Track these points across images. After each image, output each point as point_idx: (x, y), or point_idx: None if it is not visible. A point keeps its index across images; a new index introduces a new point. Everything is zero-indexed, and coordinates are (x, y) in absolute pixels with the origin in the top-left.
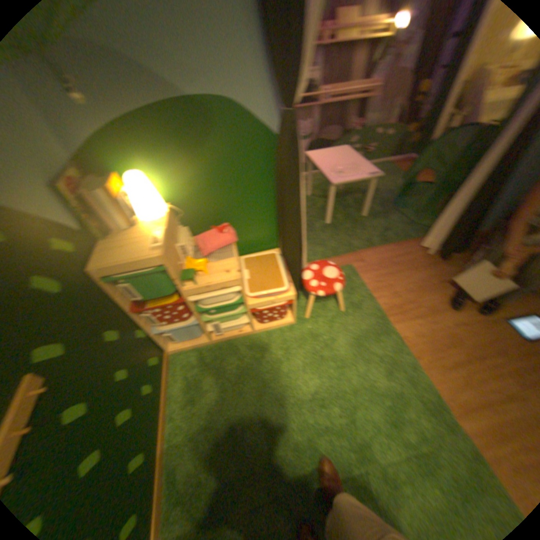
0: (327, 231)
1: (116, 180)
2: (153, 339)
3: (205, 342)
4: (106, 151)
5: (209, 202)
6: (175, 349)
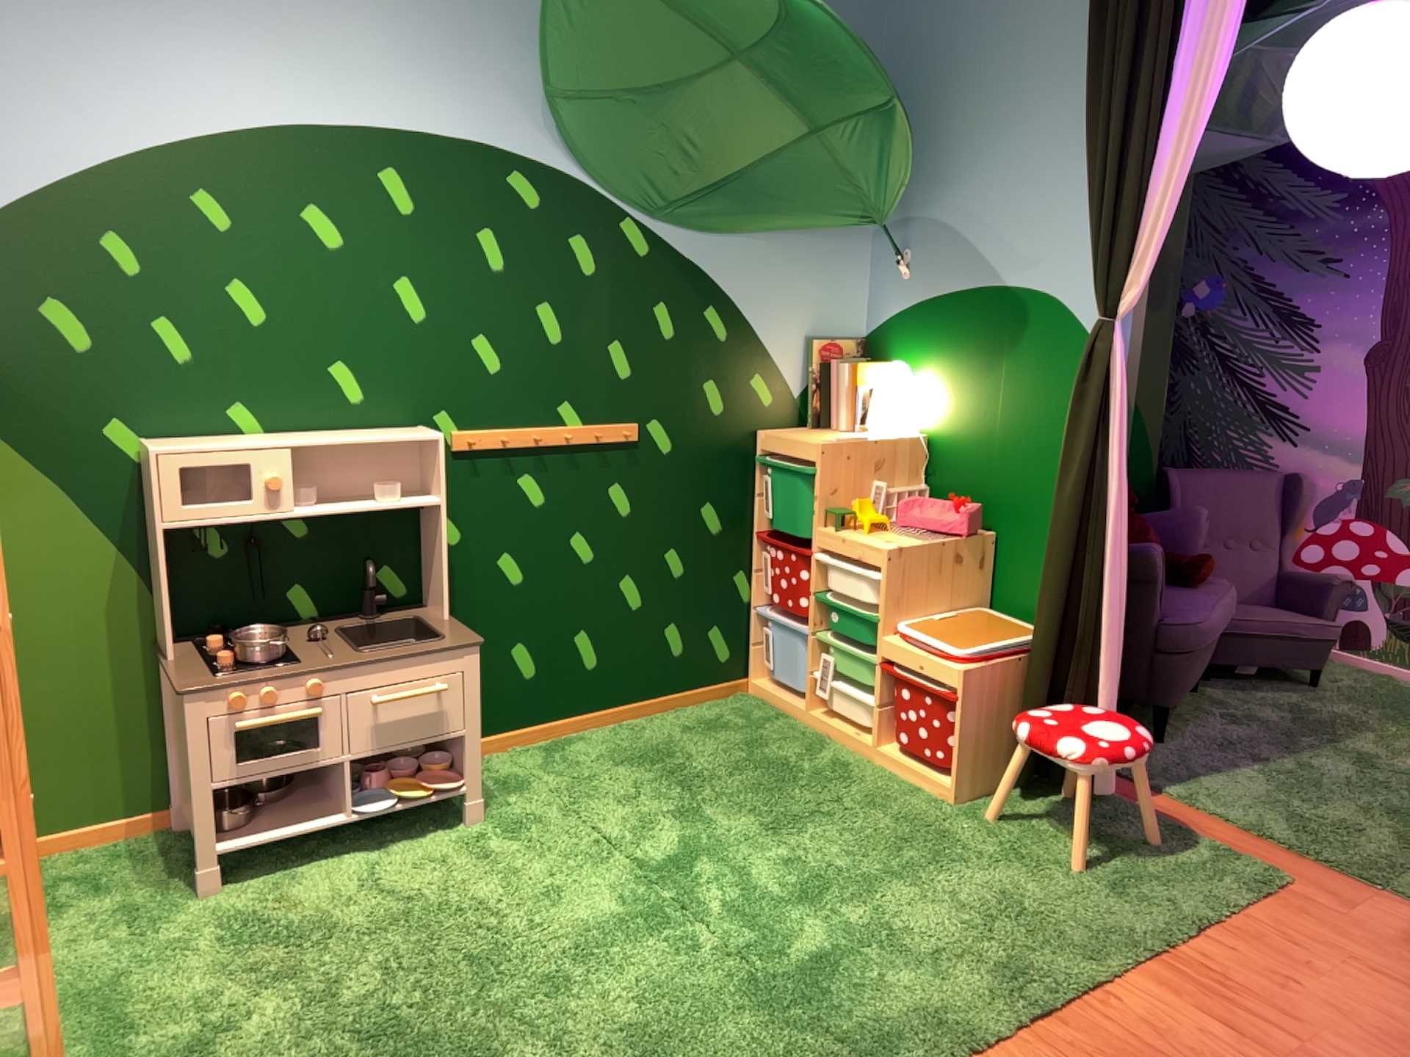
0: (1381, 816)
1: (876, 368)
2: (749, 623)
3: (800, 709)
4: (897, 336)
5: (980, 459)
6: (761, 687)
